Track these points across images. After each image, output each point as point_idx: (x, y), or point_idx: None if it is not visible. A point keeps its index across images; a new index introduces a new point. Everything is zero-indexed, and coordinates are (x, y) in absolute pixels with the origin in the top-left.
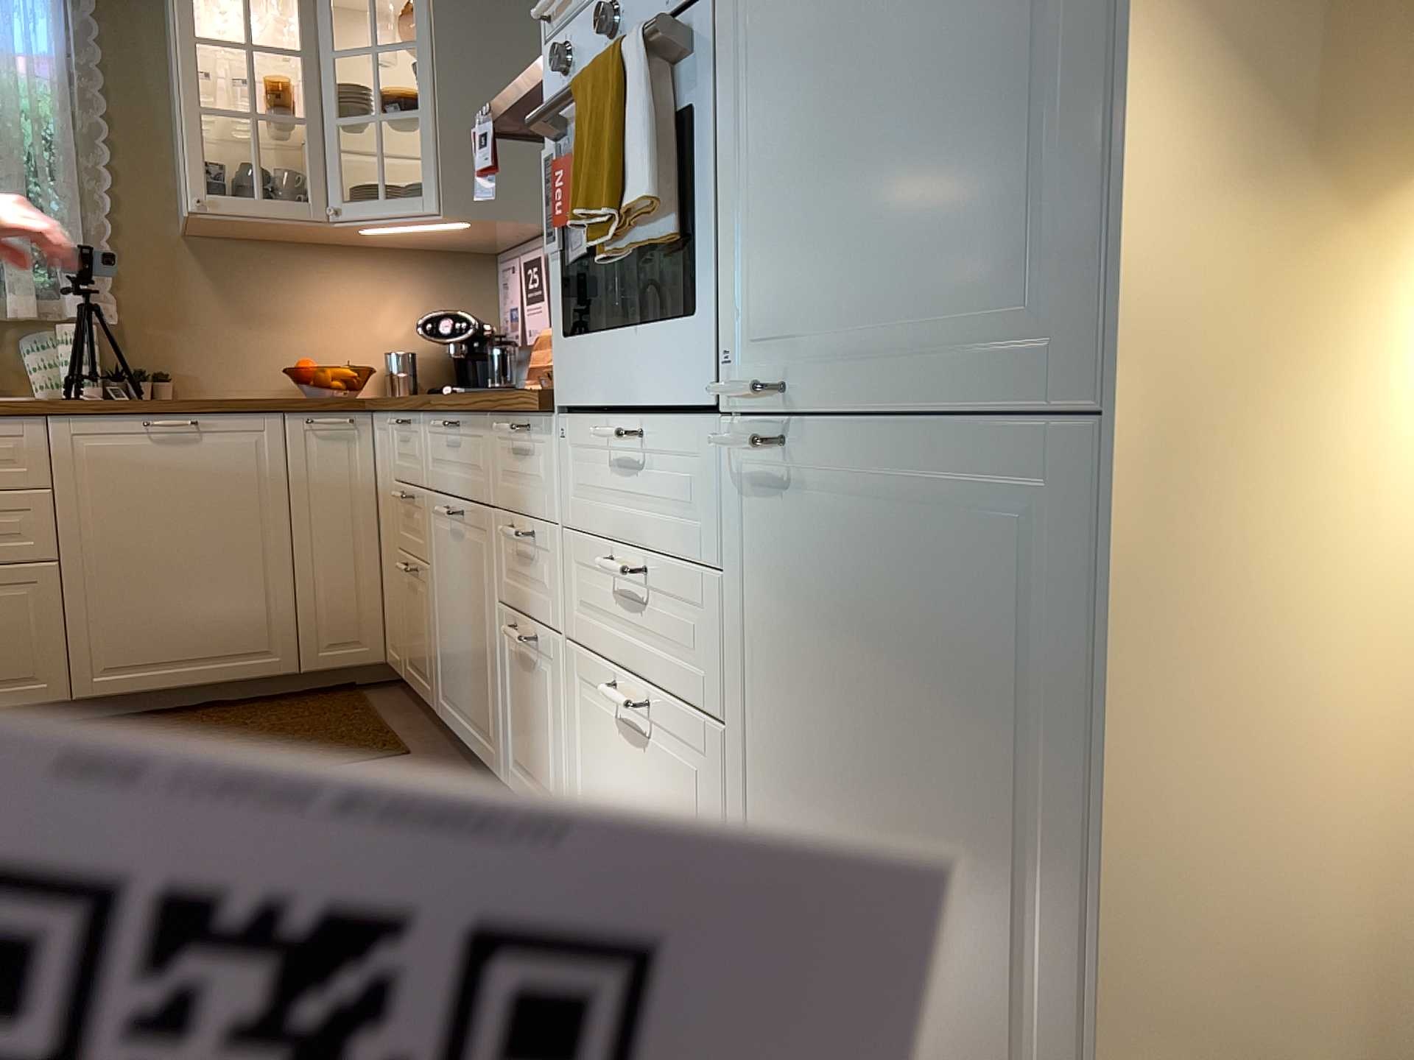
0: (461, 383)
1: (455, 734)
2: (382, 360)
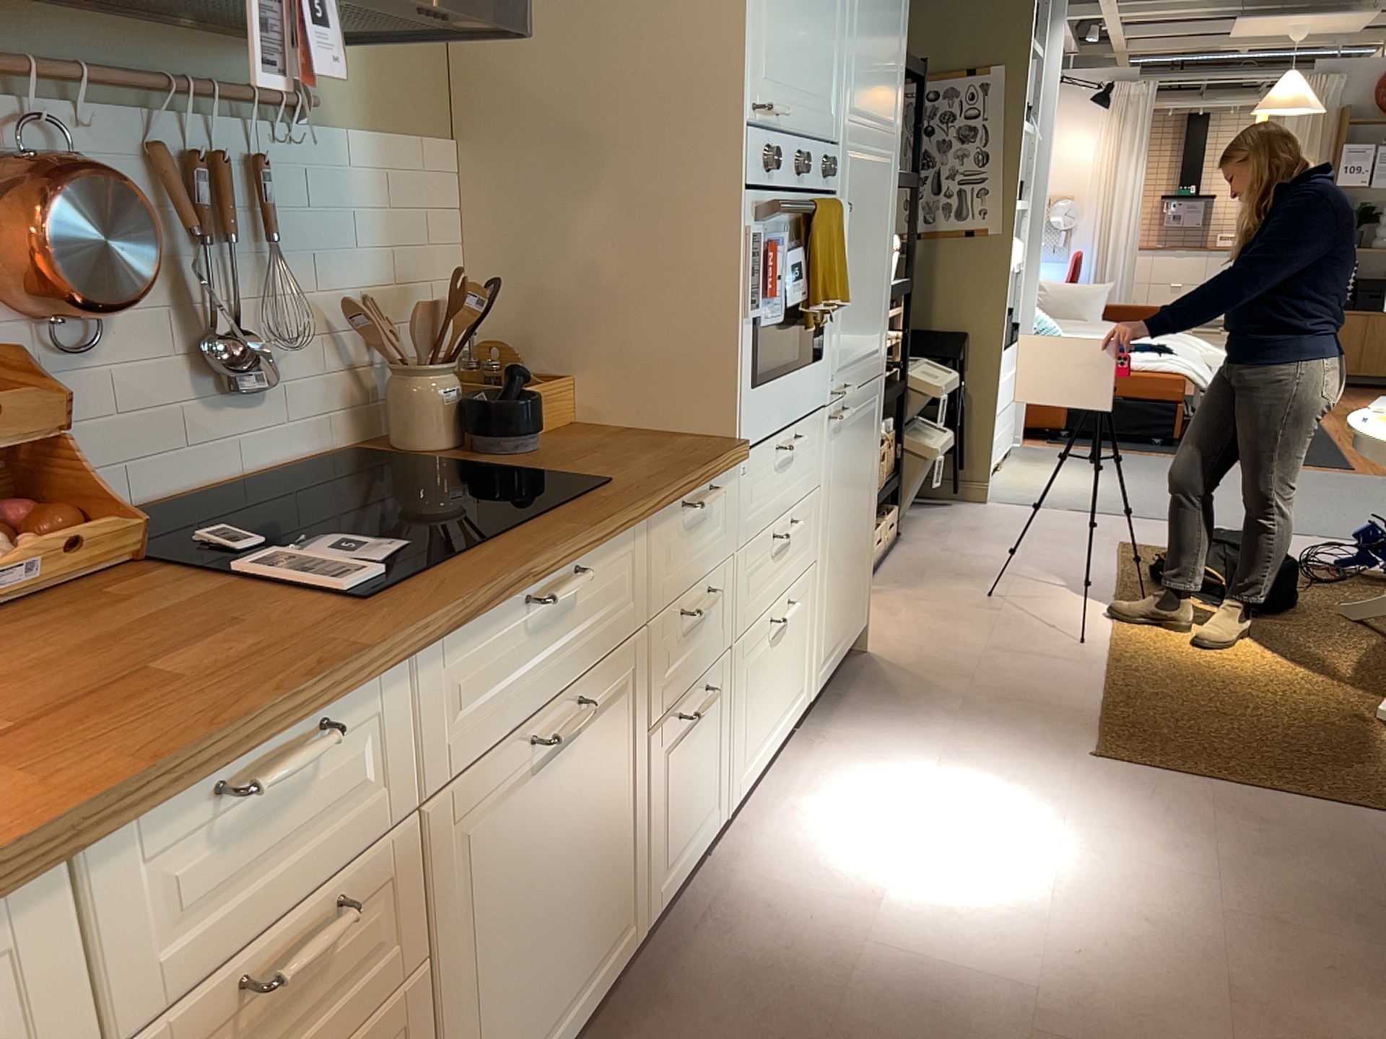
0: None
1: None
2: None
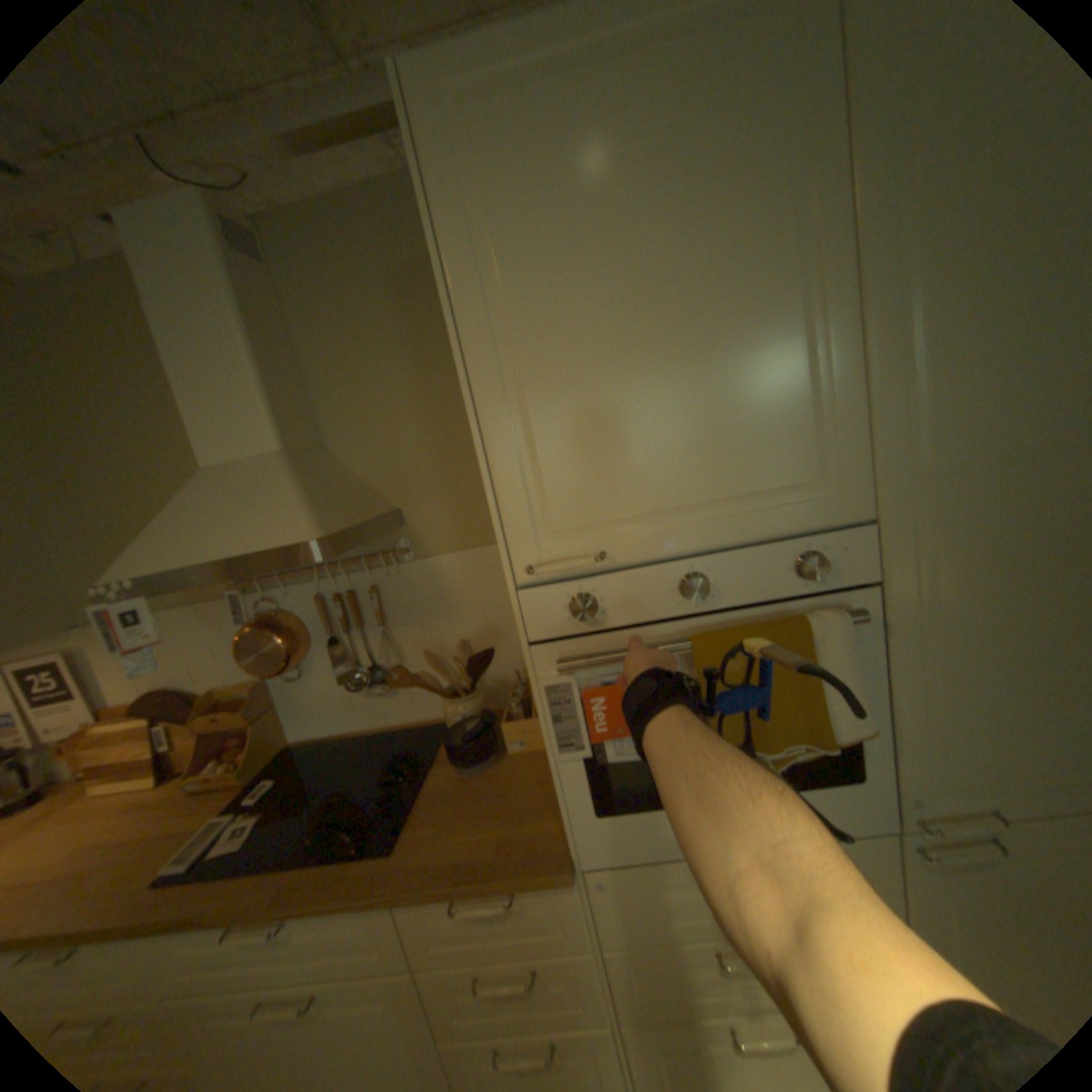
0: None
1: None
2: None
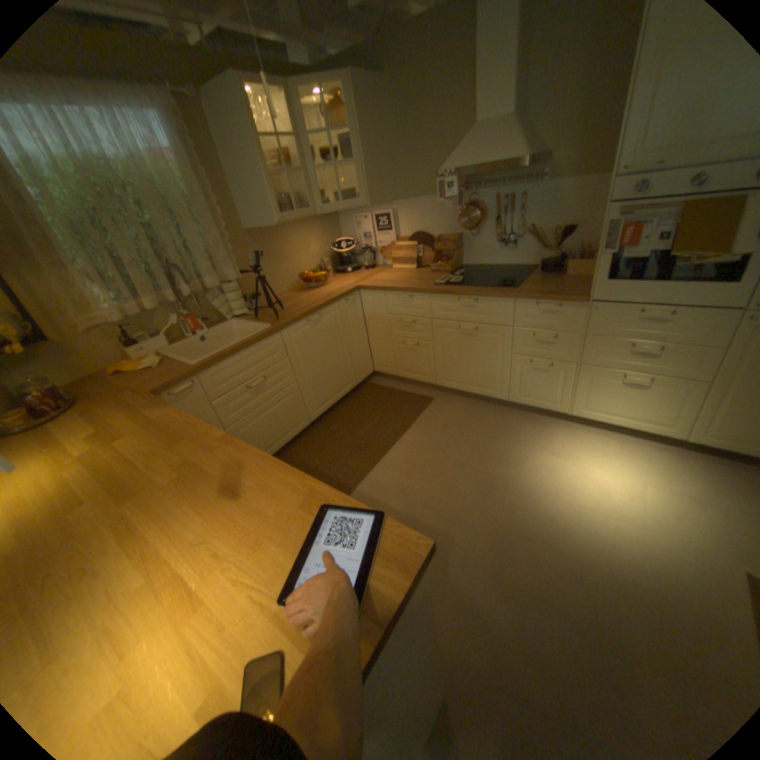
0: (344, 265)
1: (457, 389)
2: (314, 263)
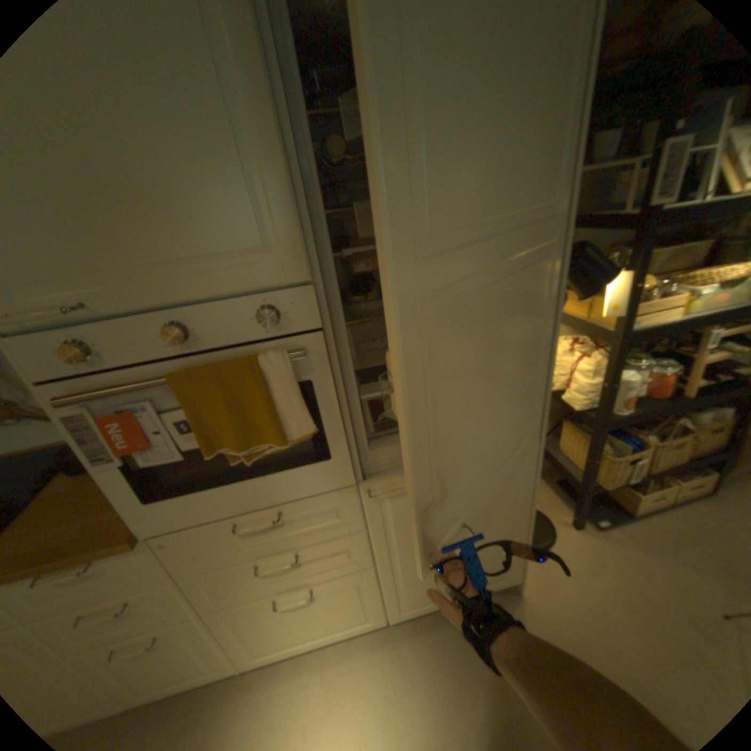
0: None
1: None
2: None
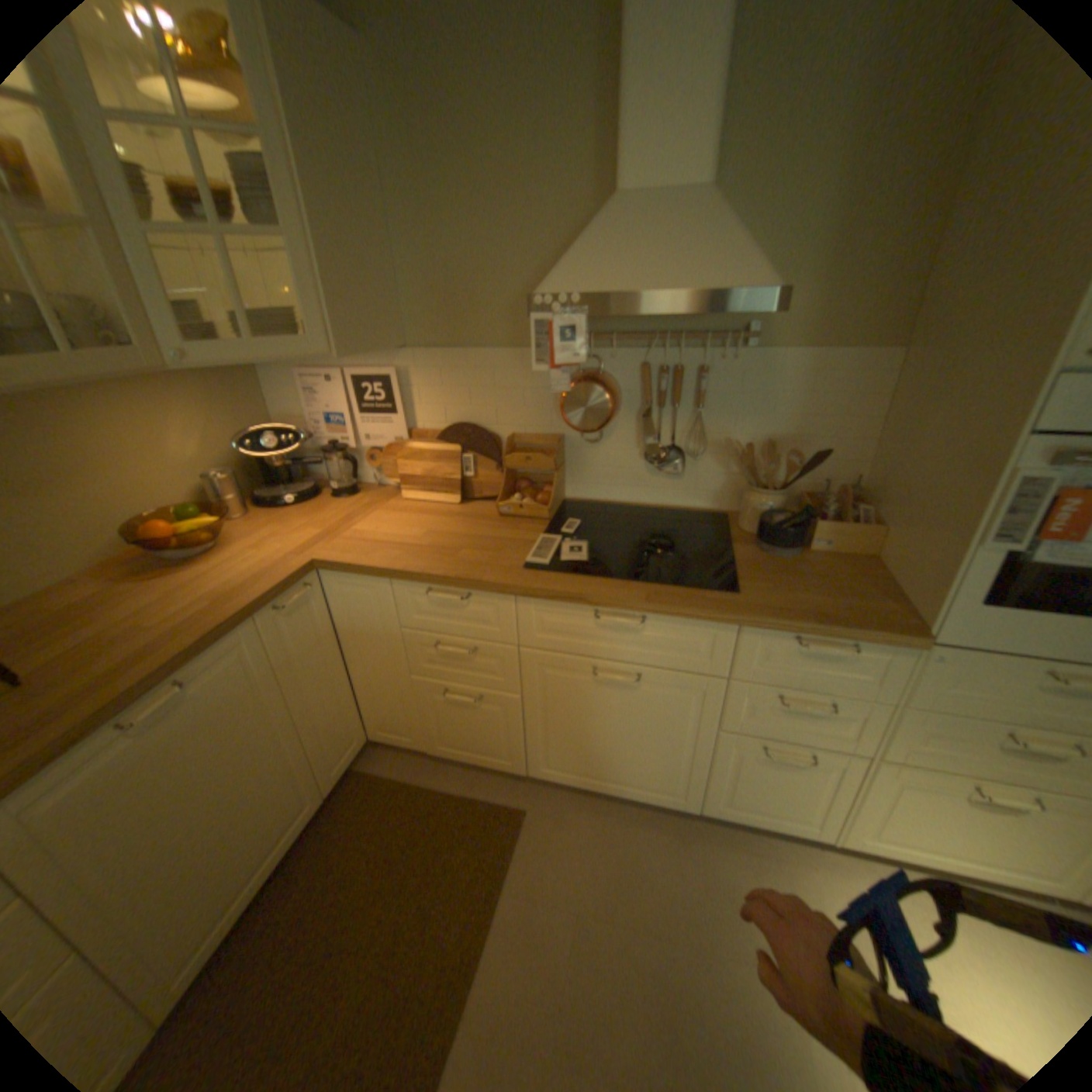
0: (277, 483)
1: (579, 787)
2: (185, 481)
